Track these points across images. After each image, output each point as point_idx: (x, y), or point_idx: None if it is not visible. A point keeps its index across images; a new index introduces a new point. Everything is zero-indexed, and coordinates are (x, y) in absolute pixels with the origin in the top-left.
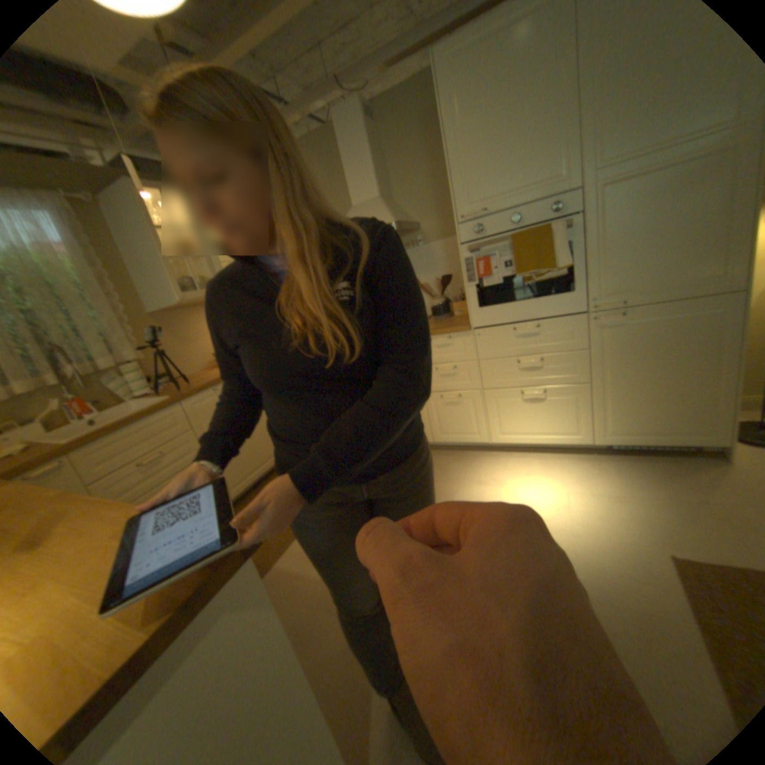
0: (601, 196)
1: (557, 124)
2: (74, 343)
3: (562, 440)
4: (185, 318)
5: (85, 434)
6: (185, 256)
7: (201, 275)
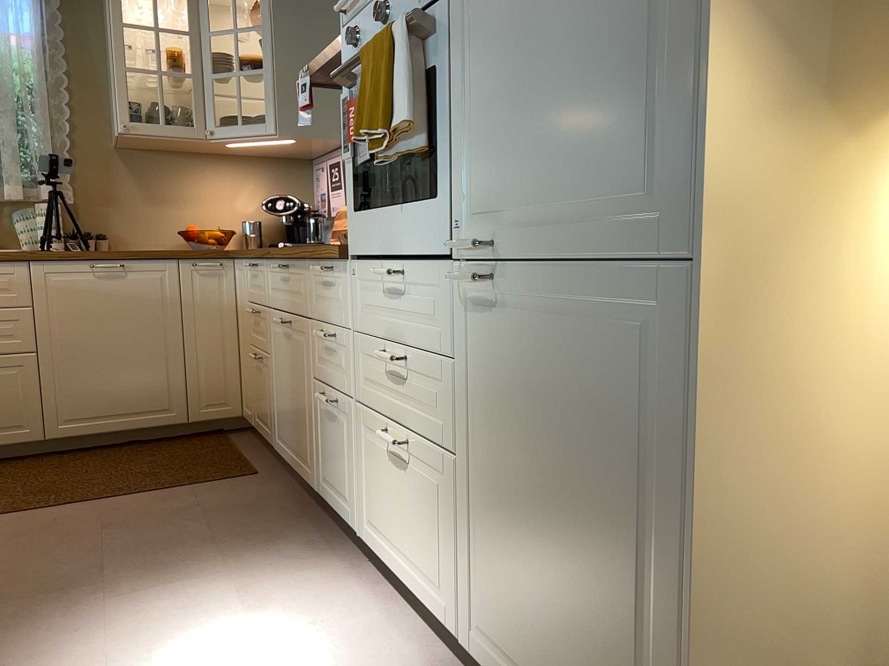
0: None
1: None
2: (0, 163)
3: (427, 599)
4: (173, 170)
5: None
6: (184, 79)
7: (185, 108)
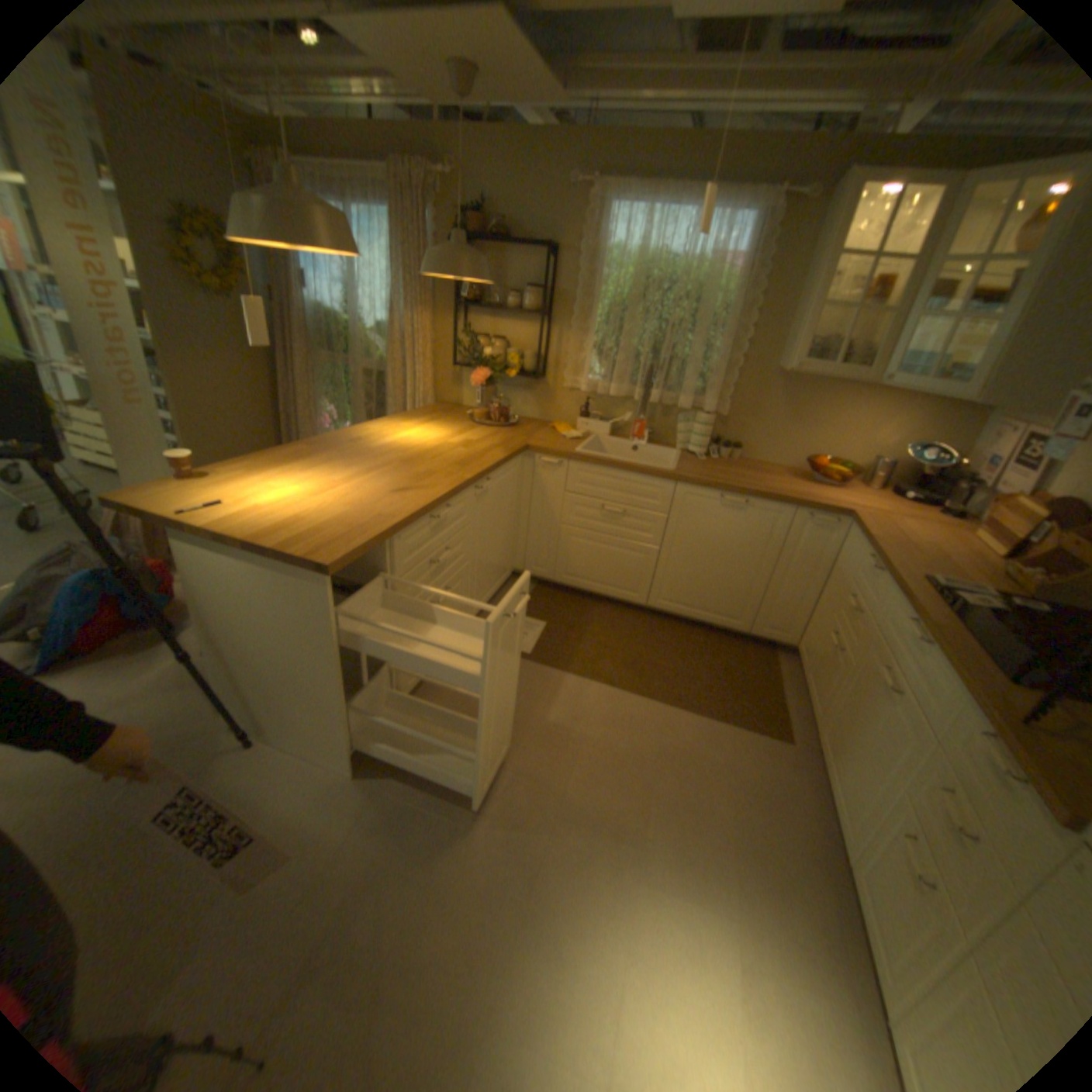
0: None
1: None
2: (682, 372)
3: None
4: (826, 394)
5: (587, 457)
6: (882, 304)
7: (871, 343)
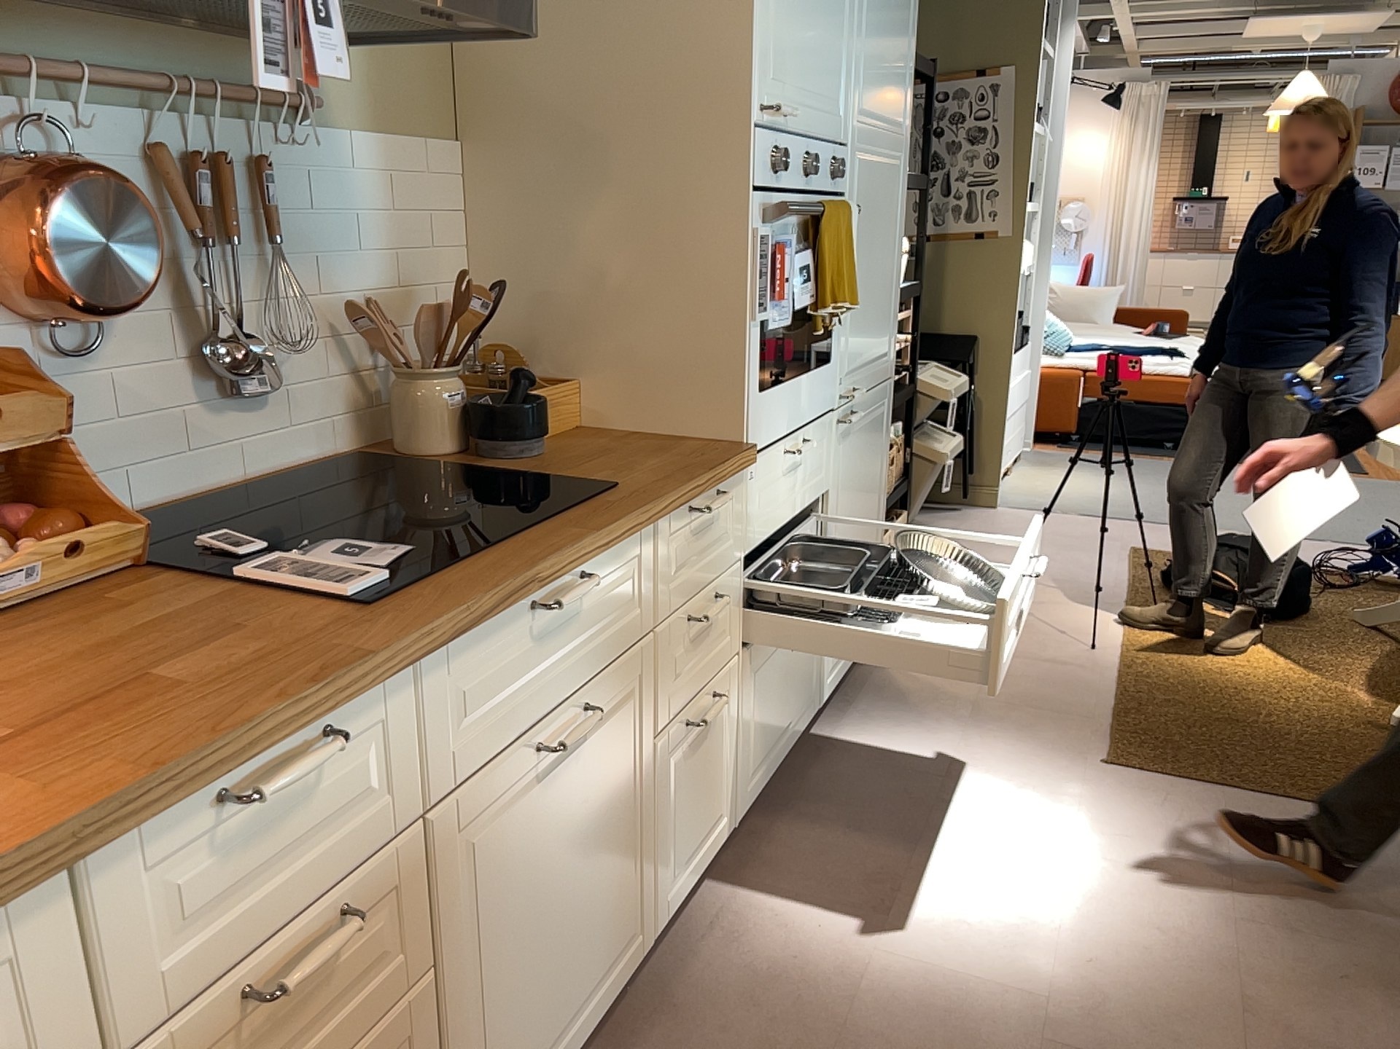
0: (856, 181)
1: (845, 5)
2: None
3: (800, 726)
4: None
5: None
6: None
7: None
